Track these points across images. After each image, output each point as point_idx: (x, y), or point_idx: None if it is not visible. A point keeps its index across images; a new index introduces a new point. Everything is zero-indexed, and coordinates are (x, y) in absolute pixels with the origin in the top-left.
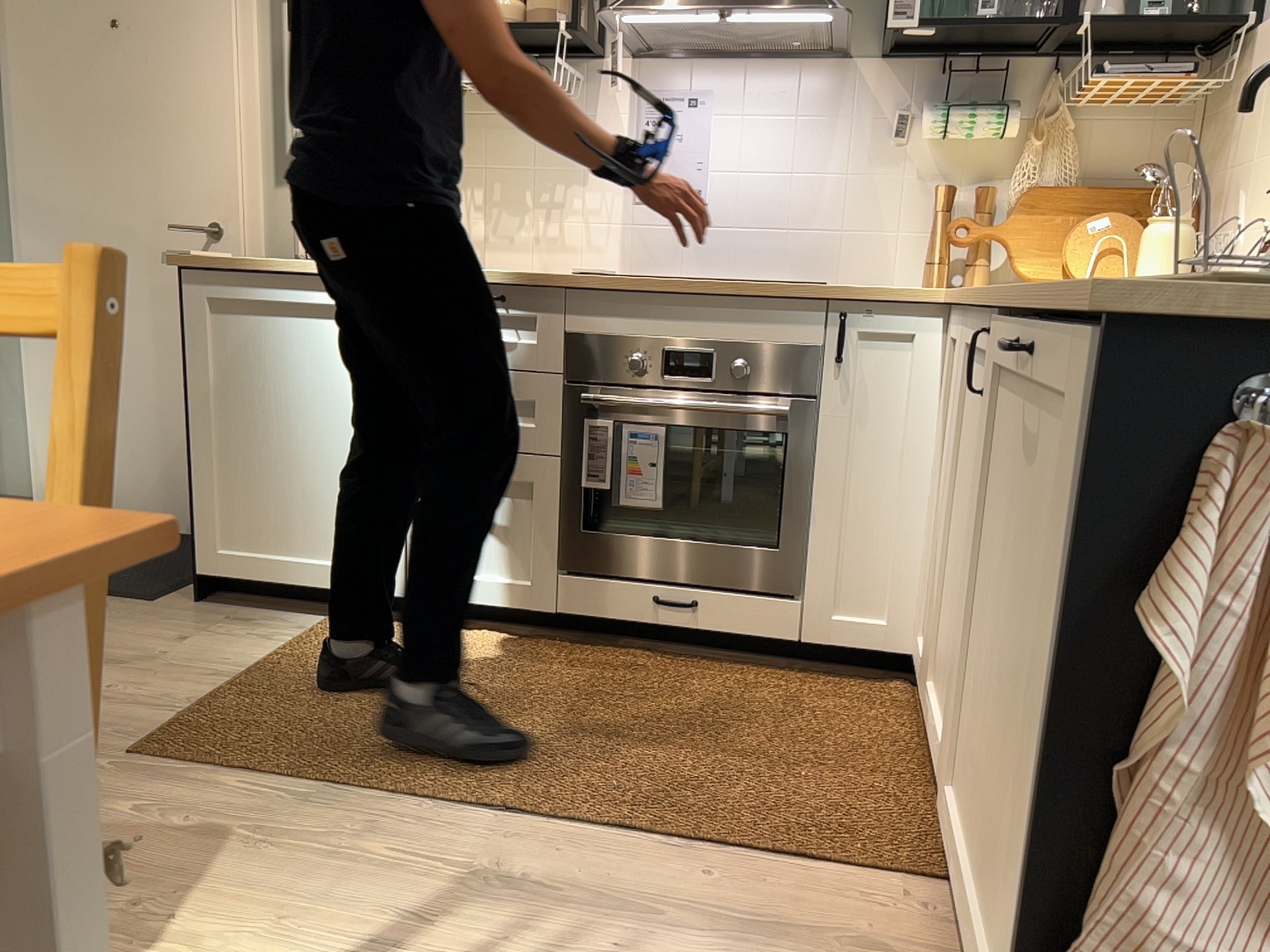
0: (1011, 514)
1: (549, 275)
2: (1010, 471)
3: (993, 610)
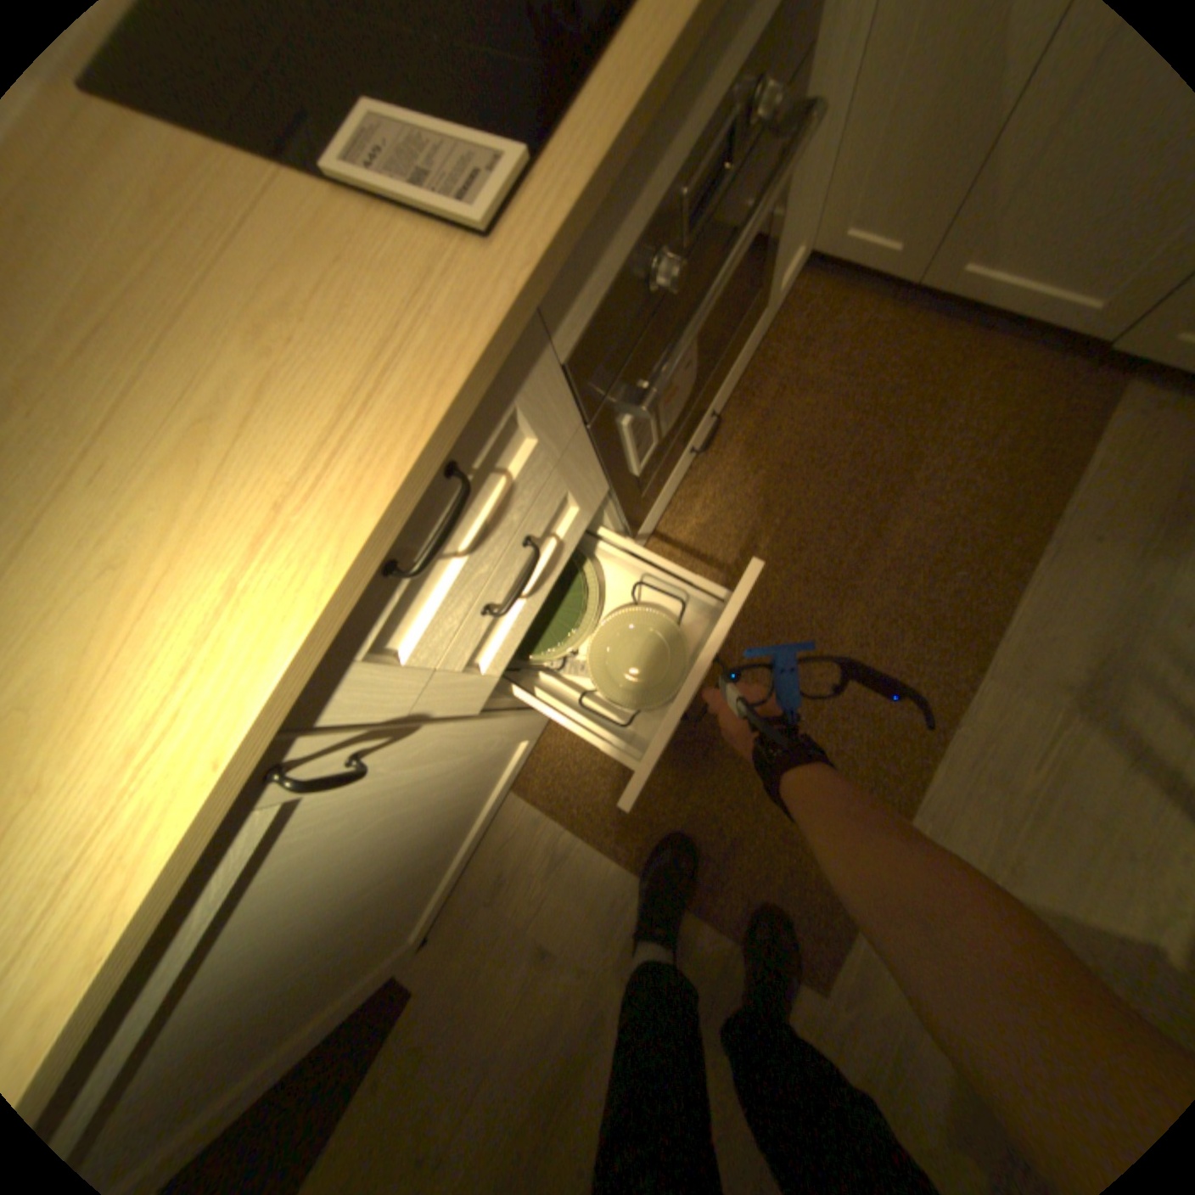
0: None
1: (497, 301)
2: None
3: None
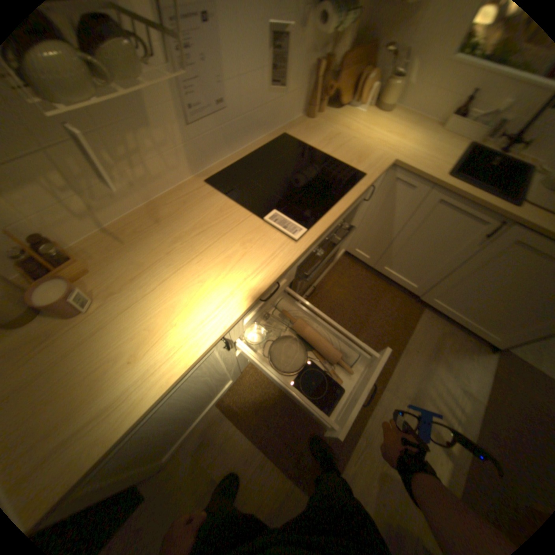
0: (514, 272)
1: (298, 254)
2: (514, 263)
3: (484, 282)
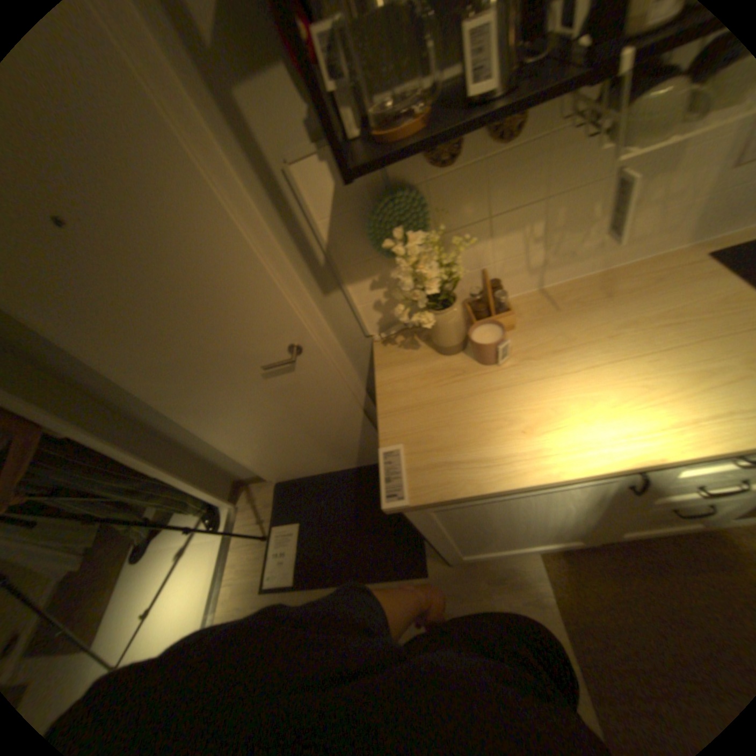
0: None
1: None
2: None
3: None
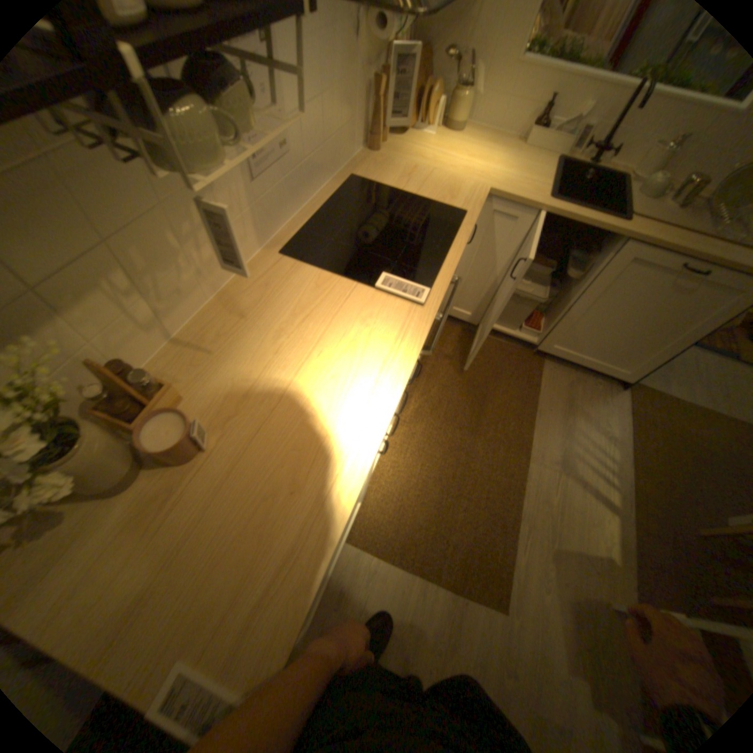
0: (635, 294)
1: (431, 320)
2: (634, 283)
3: (605, 312)
